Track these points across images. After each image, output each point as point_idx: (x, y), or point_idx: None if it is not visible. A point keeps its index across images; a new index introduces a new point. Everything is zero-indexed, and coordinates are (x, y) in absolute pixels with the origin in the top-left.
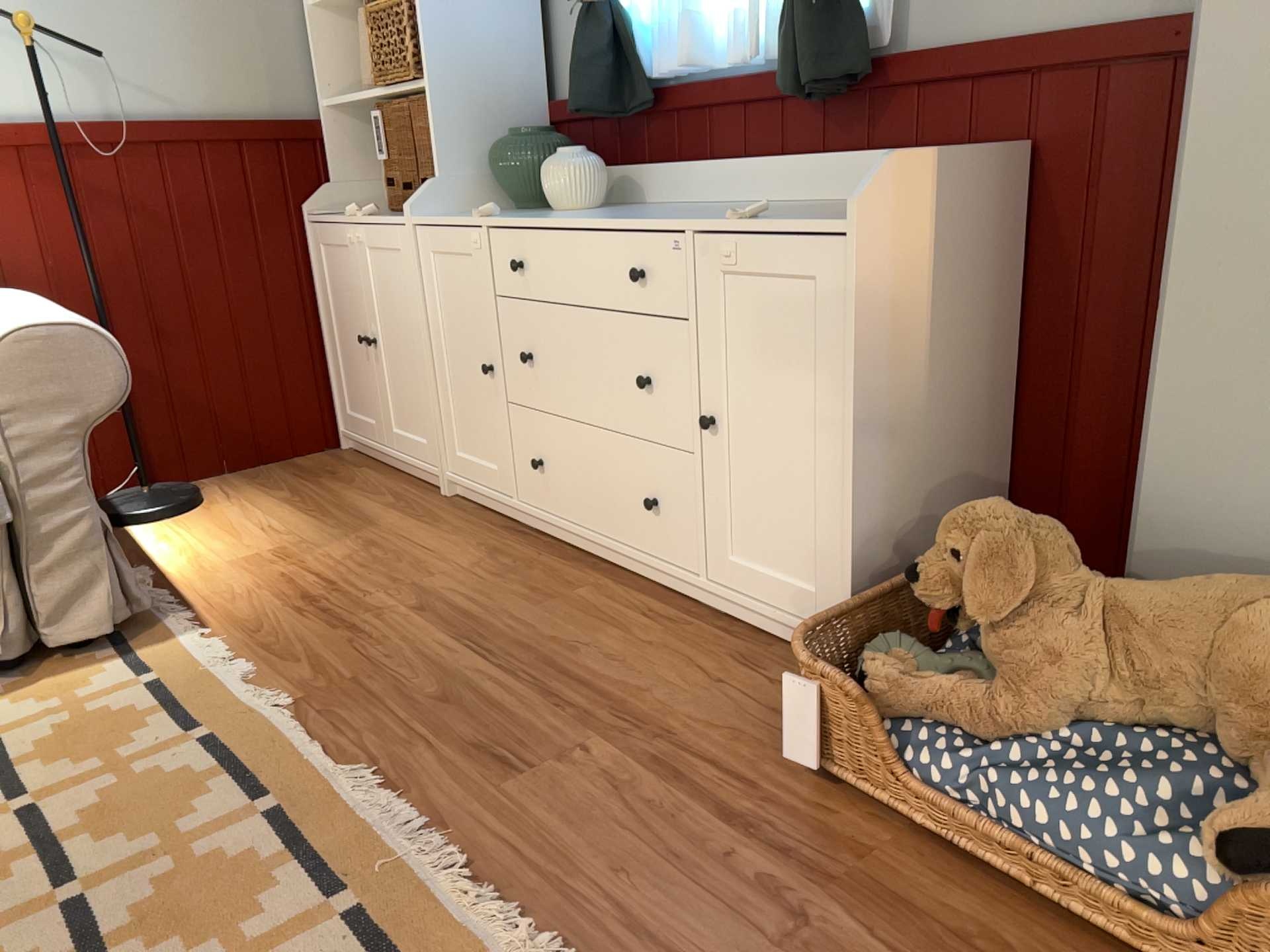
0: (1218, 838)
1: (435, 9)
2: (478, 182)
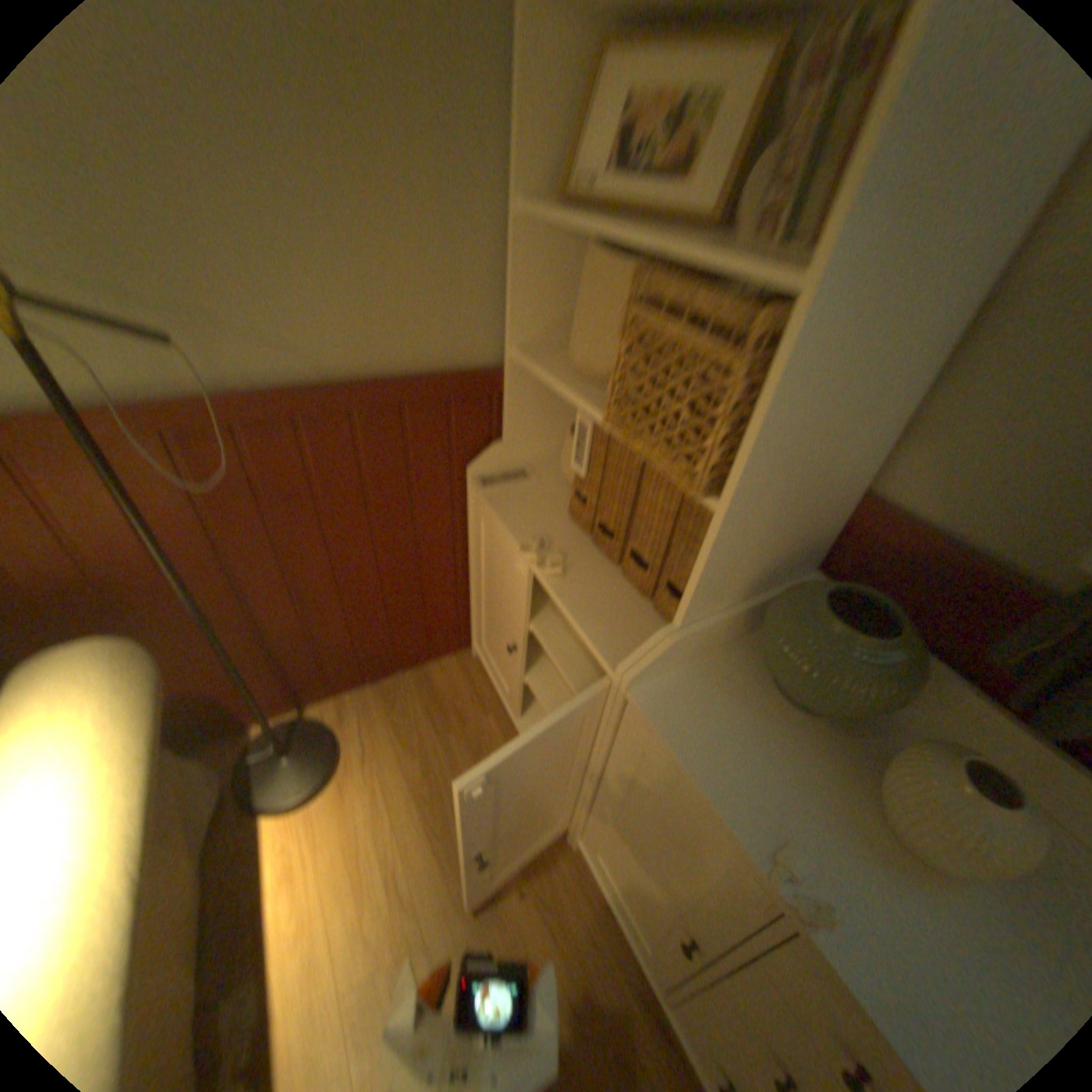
0: None
1: (817, 381)
2: (738, 621)
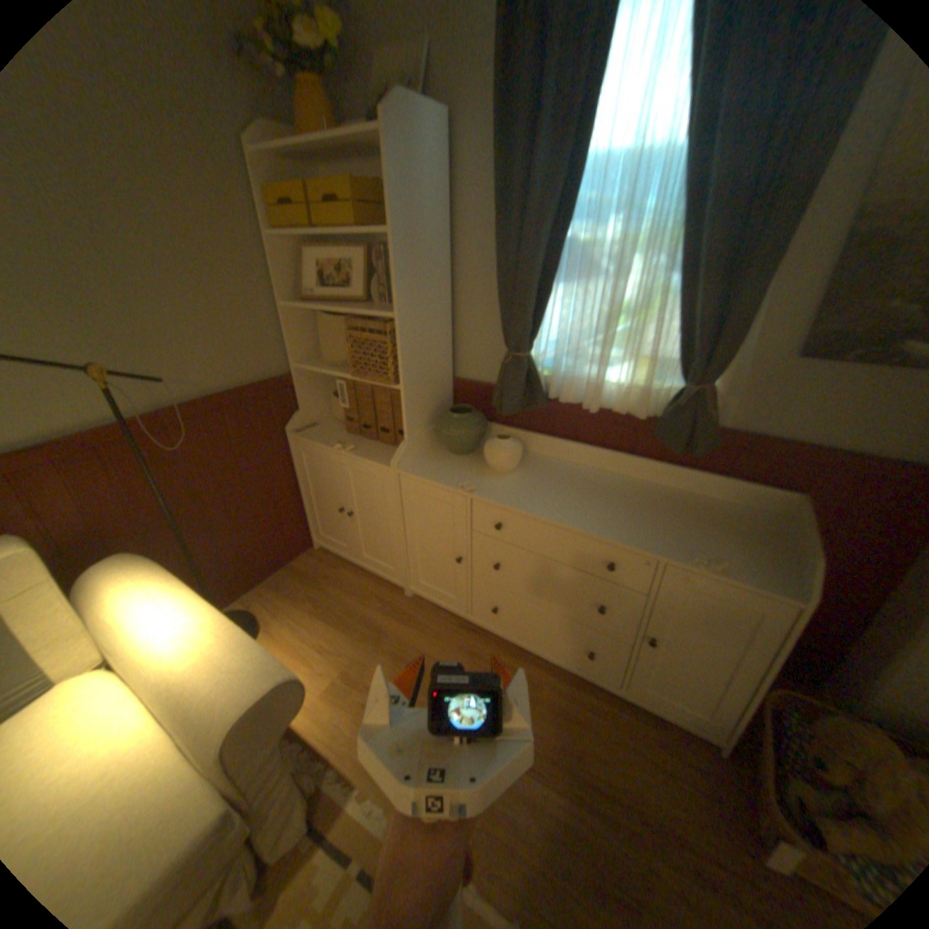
0: None
1: (409, 341)
2: (427, 434)
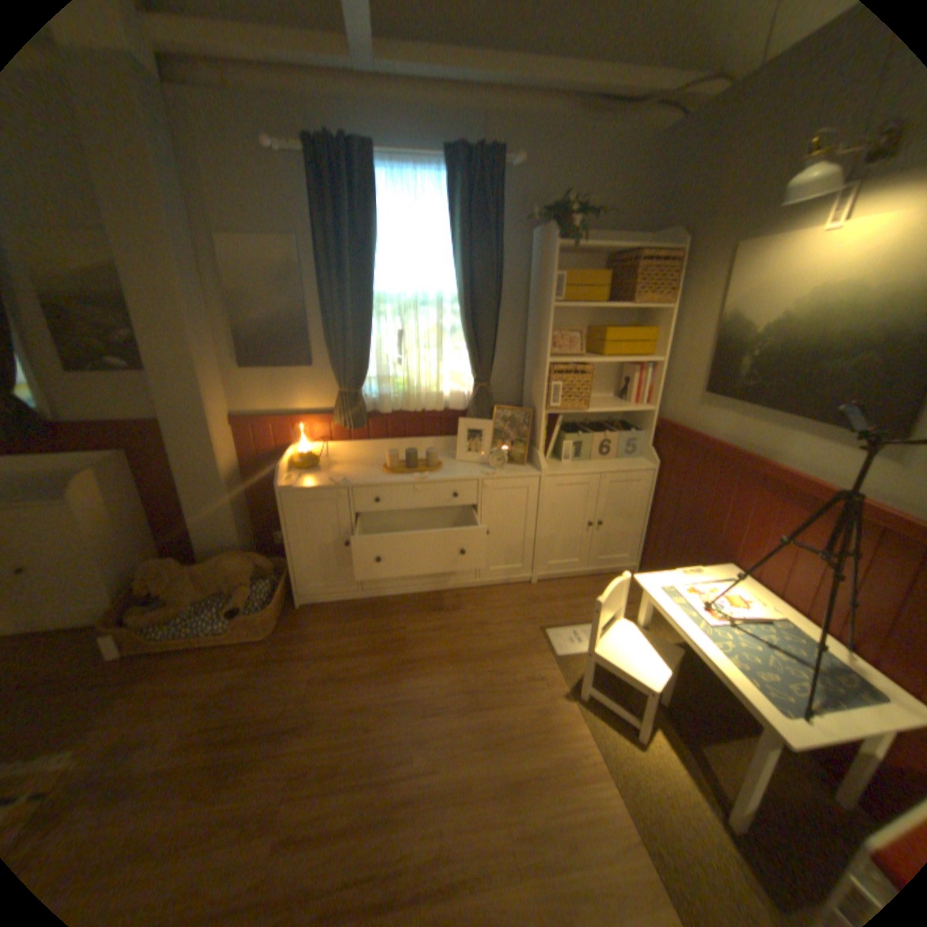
0: (224, 615)
1: None
2: None
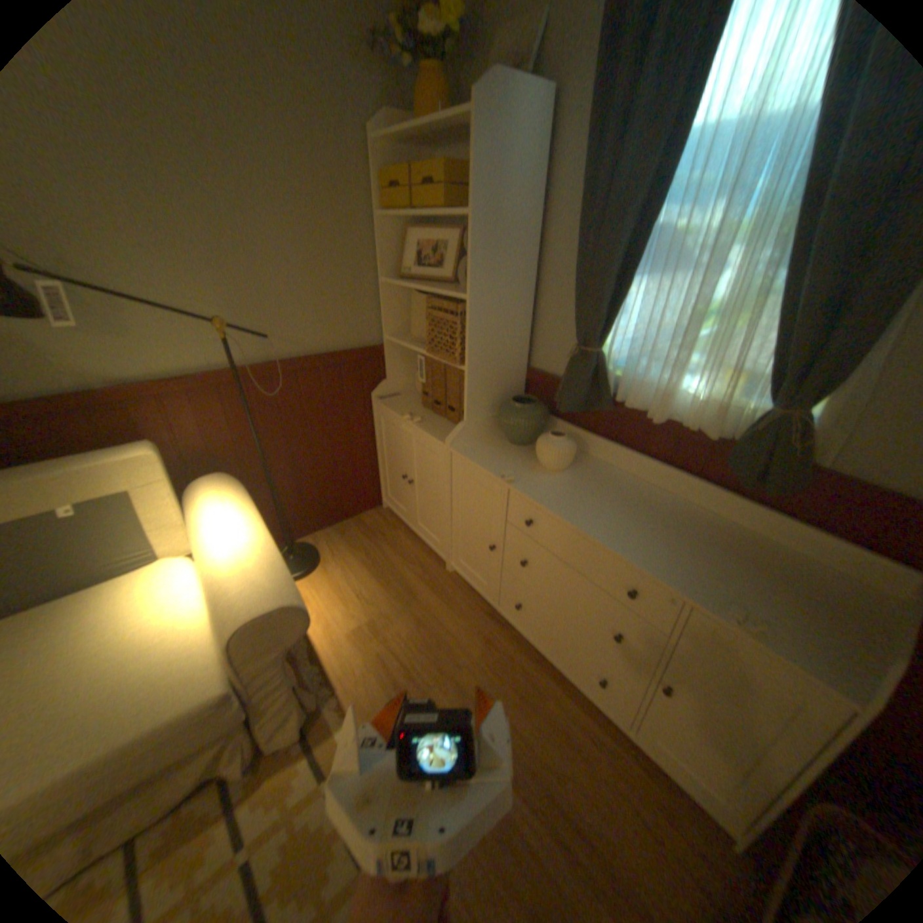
0: None
1: (479, 324)
2: (488, 420)
